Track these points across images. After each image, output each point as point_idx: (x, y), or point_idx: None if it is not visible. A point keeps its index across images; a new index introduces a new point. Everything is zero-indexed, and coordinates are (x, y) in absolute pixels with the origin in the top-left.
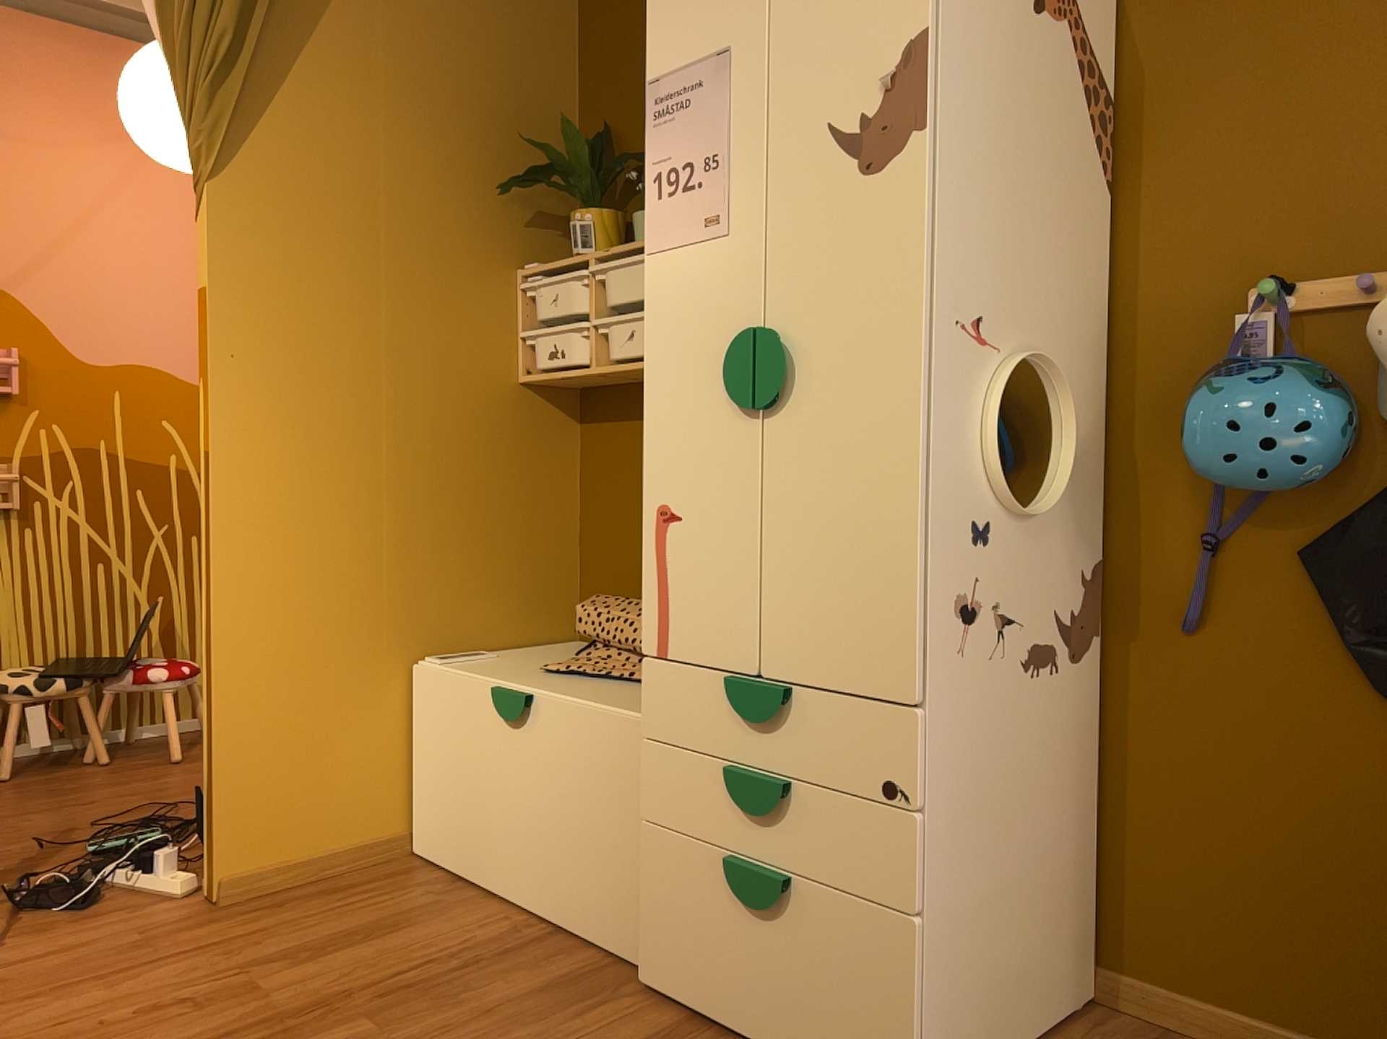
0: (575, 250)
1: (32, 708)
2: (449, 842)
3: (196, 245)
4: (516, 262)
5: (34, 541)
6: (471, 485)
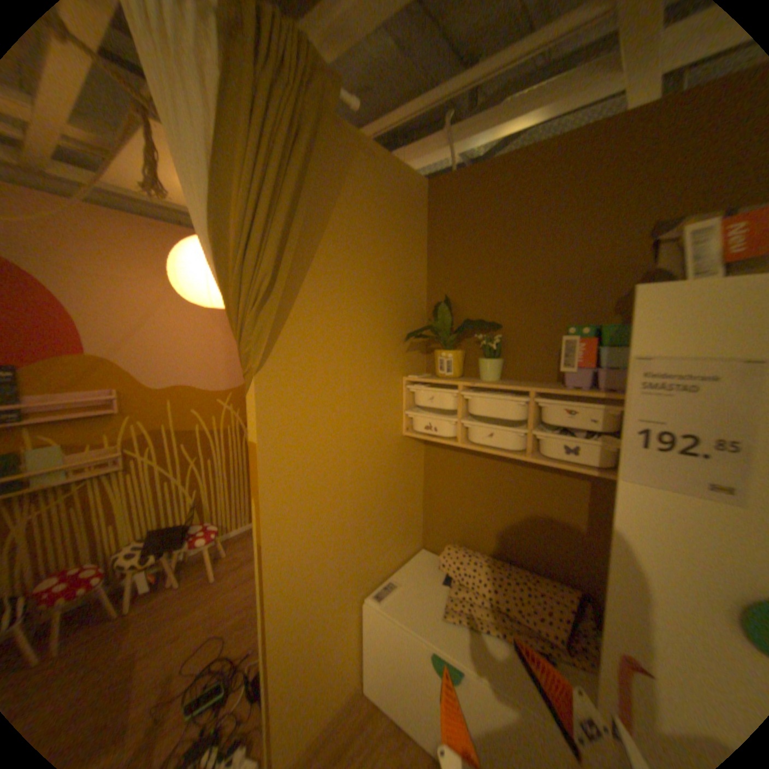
0: (441, 372)
1: (138, 575)
2: (392, 705)
3: (200, 323)
4: (402, 372)
5: (130, 481)
6: (384, 496)
